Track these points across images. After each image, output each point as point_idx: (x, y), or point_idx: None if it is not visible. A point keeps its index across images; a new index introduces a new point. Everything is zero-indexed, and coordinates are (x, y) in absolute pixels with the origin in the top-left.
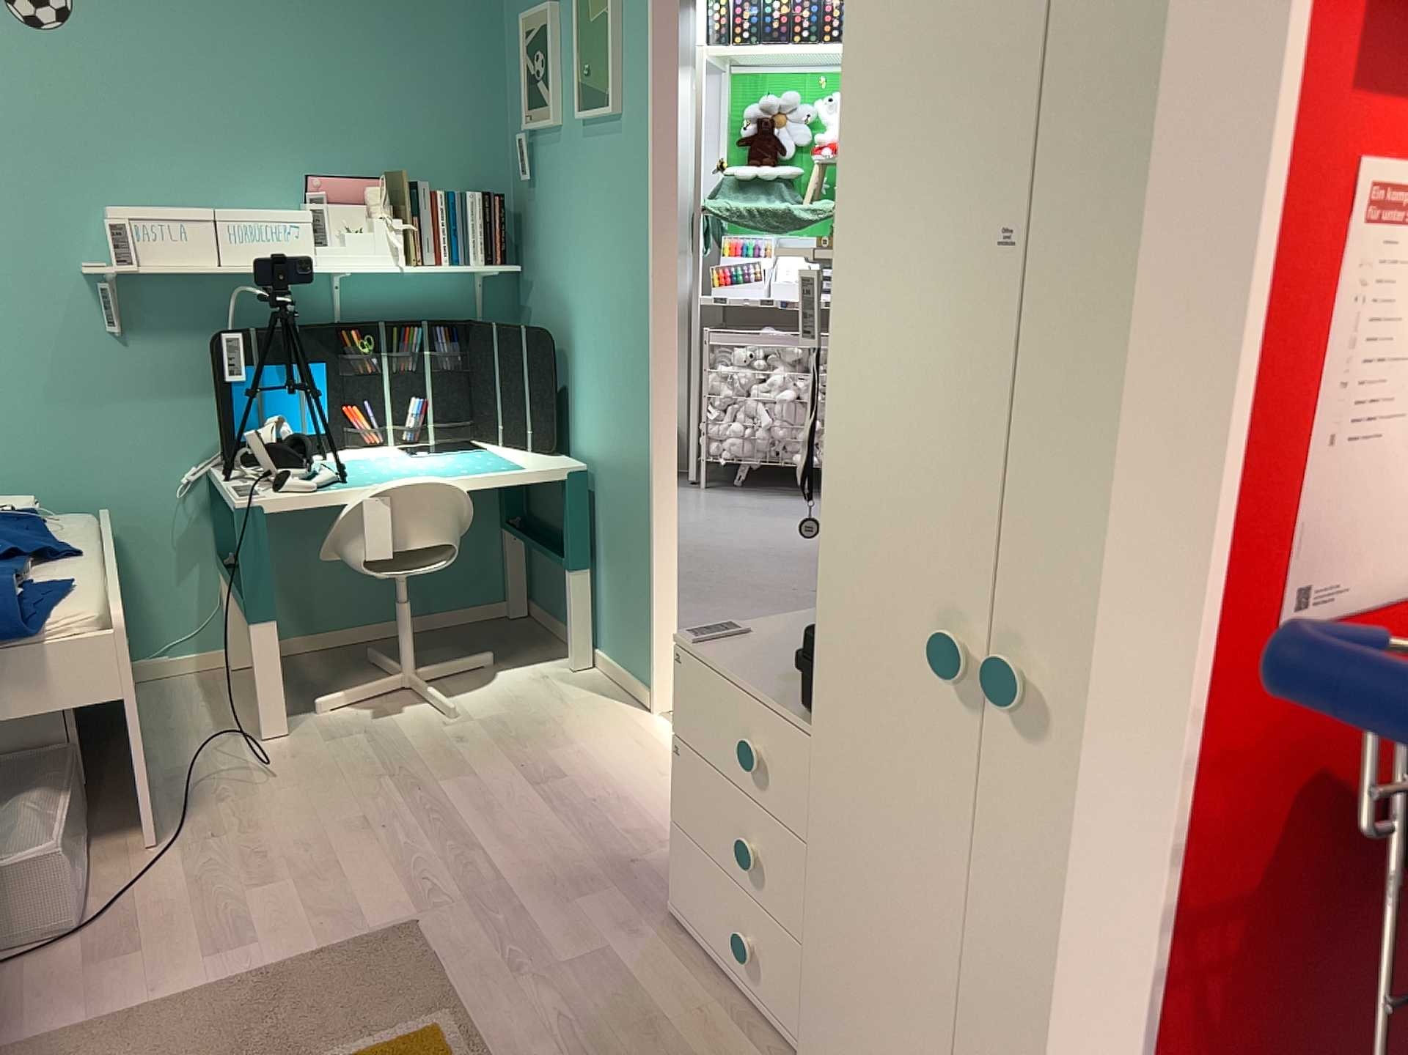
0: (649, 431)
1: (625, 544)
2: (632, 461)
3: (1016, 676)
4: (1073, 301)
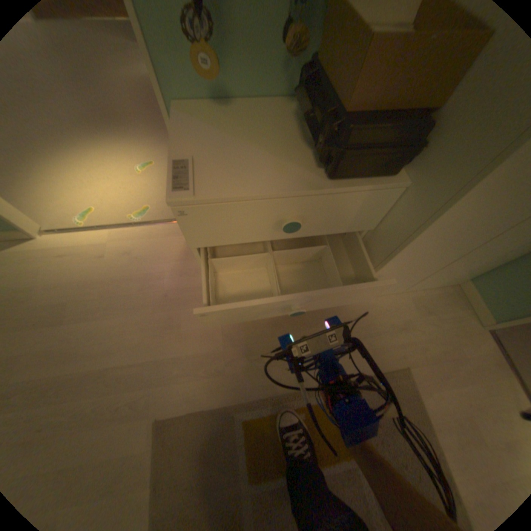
0: None
1: None
2: None
3: None
4: None
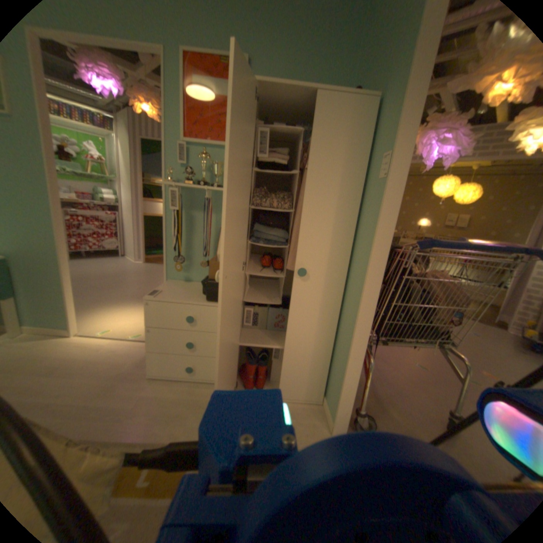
0: (54, 242)
1: (40, 284)
2: (42, 253)
3: (304, 272)
4: (314, 204)
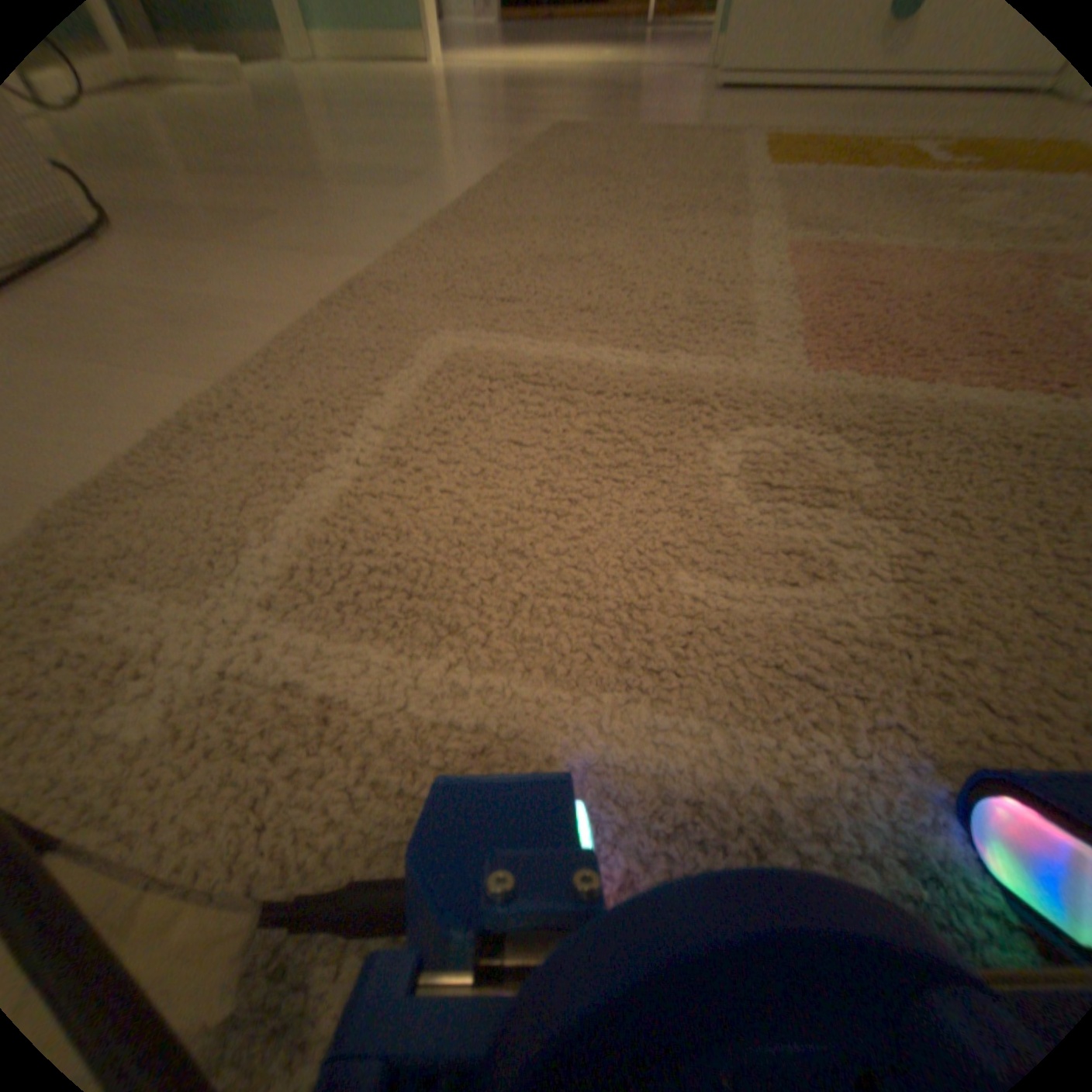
0: None
1: None
2: None
3: None
4: None
